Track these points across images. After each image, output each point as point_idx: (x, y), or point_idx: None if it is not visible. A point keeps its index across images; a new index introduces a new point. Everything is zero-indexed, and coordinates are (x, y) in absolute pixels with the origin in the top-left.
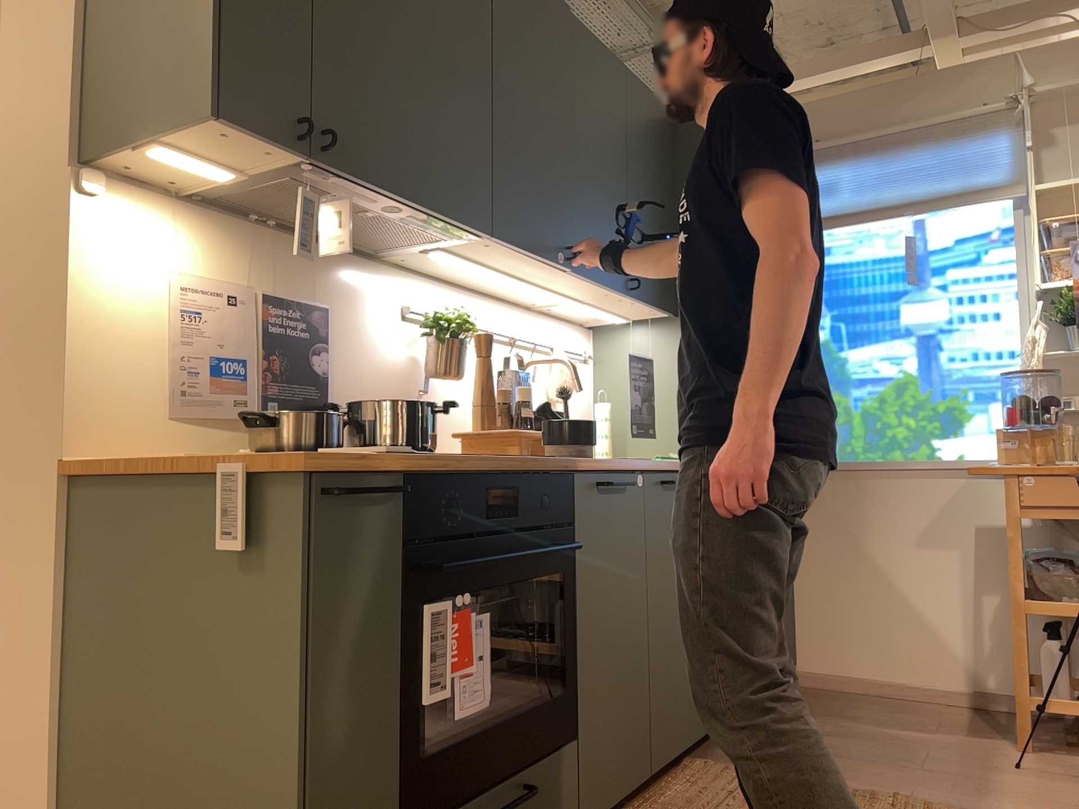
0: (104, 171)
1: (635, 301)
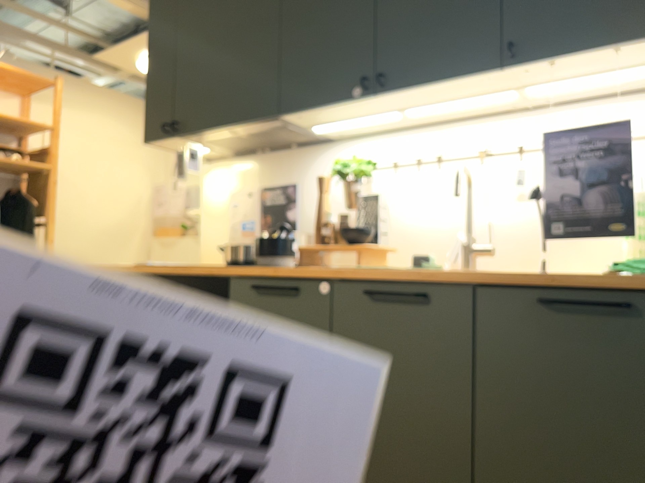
0: (211, 160)
1: (545, 63)
